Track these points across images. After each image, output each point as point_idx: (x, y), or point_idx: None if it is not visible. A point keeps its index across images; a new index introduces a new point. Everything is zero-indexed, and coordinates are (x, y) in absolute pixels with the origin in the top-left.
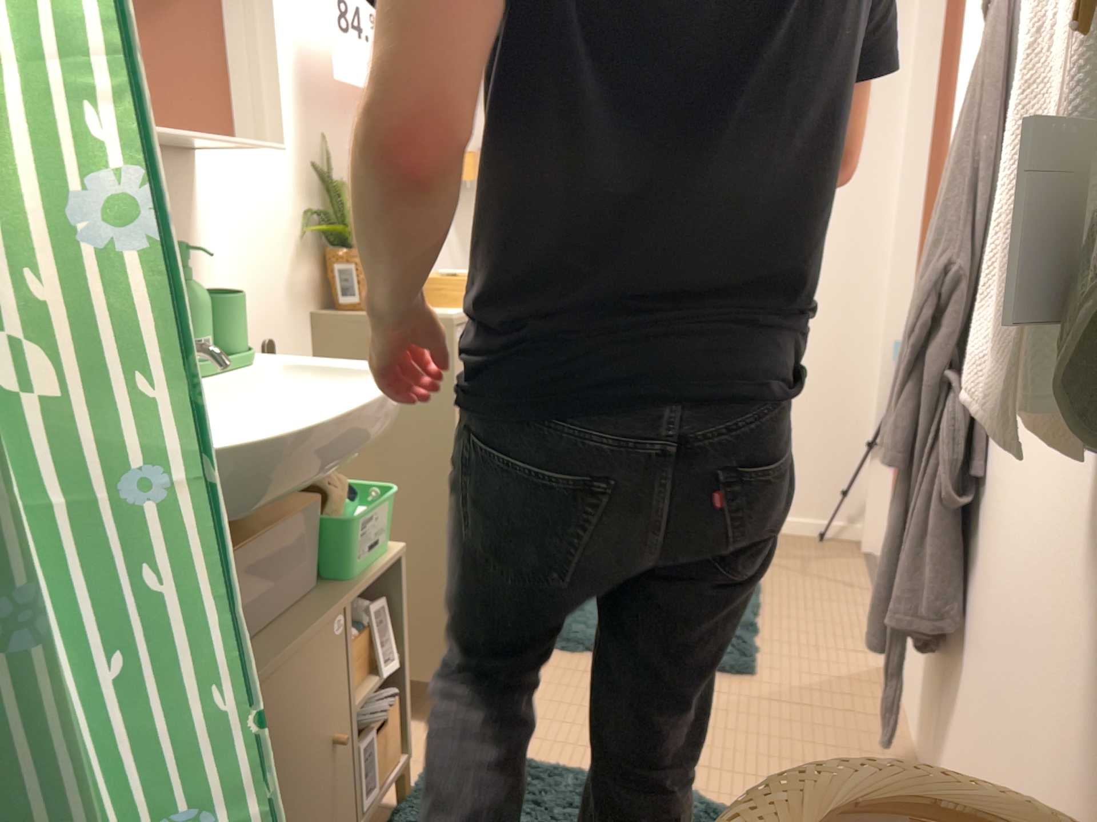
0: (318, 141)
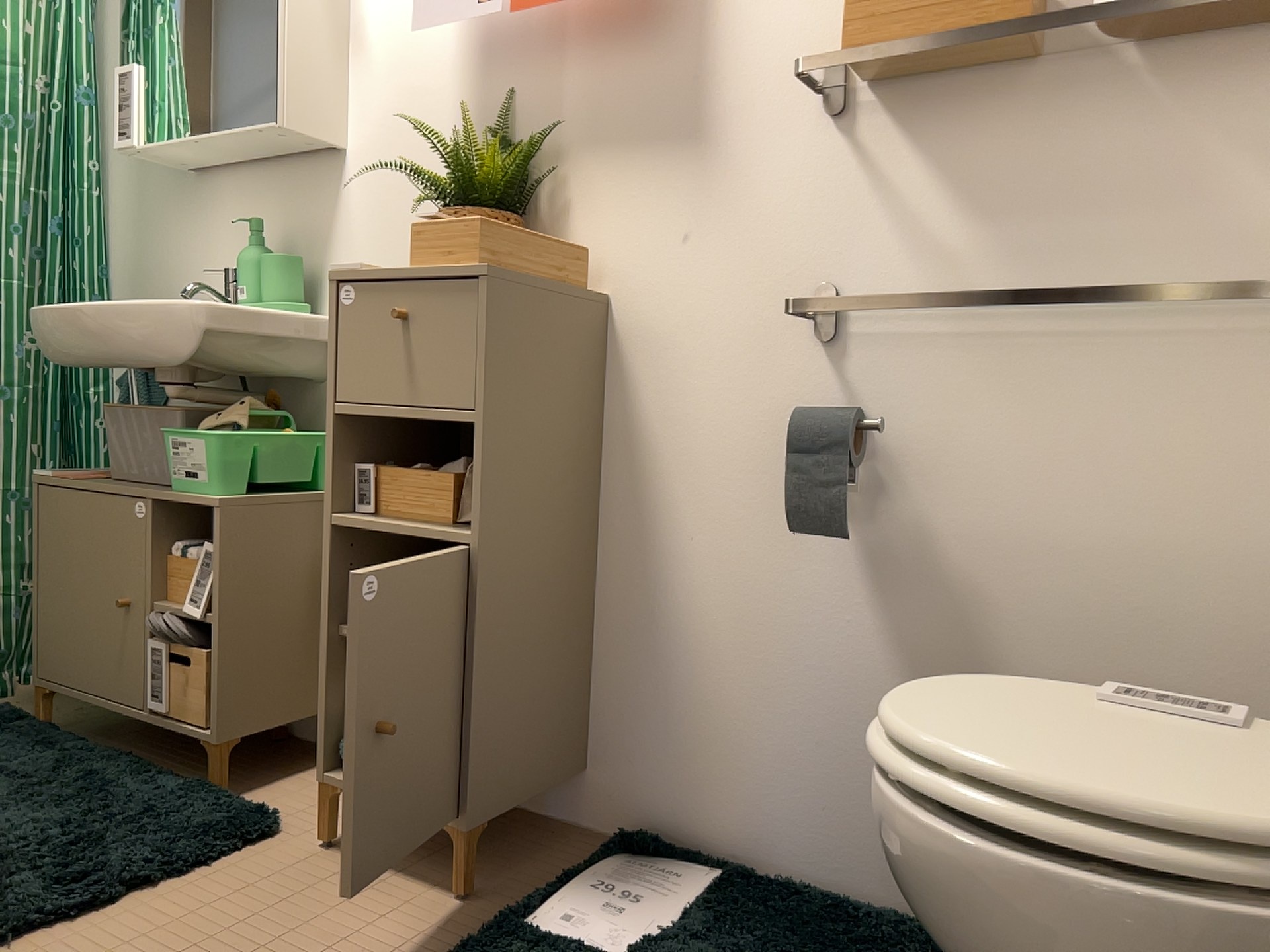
0: (498, 97)
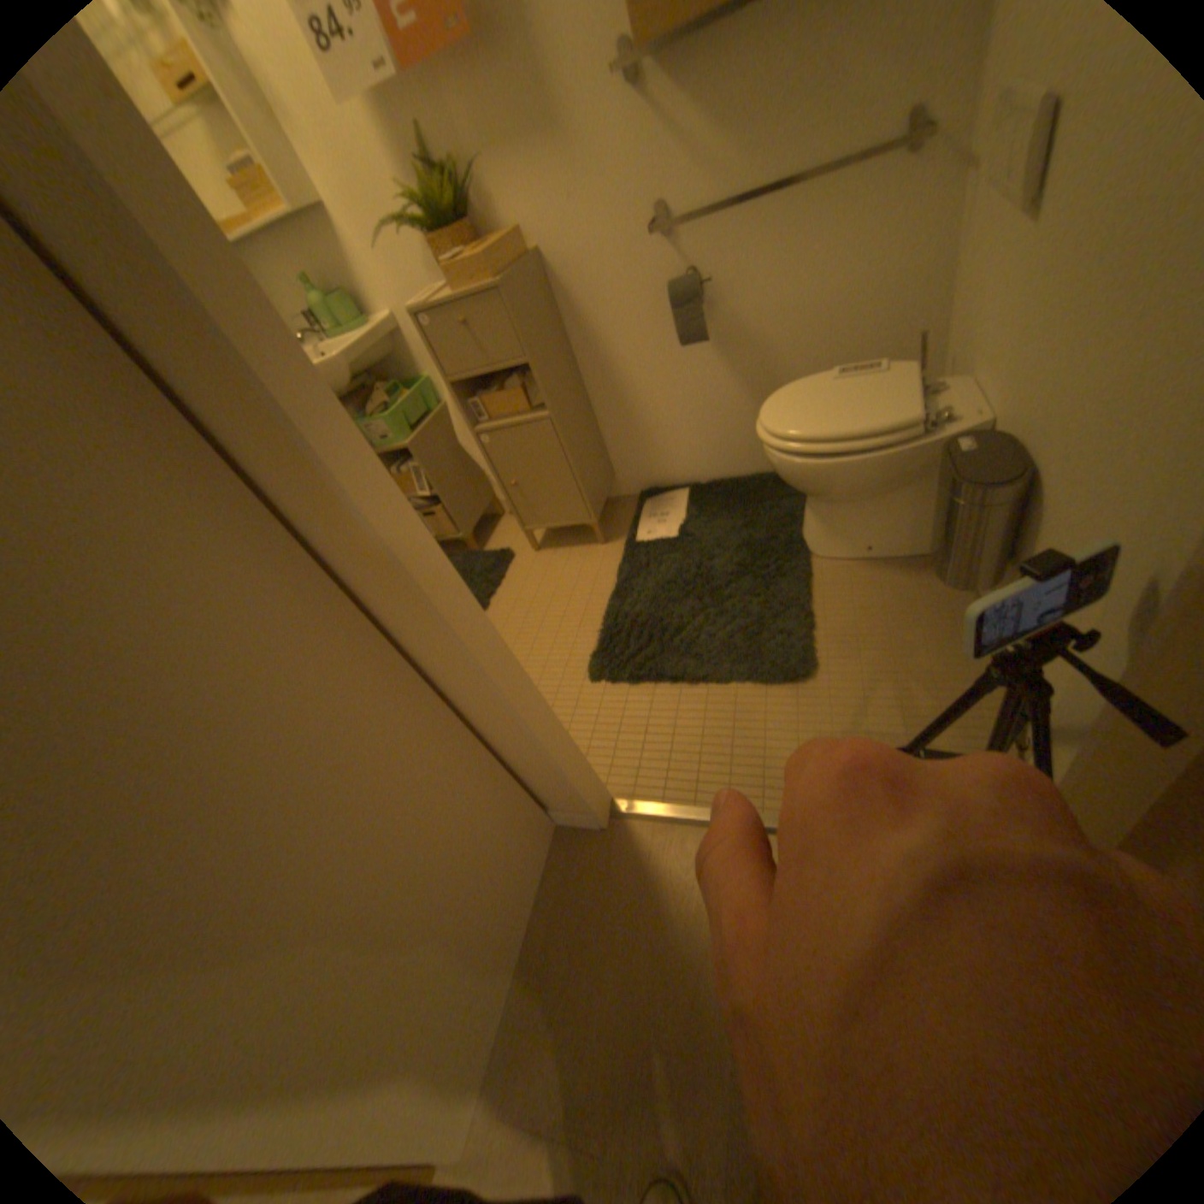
0: (408, 127)
